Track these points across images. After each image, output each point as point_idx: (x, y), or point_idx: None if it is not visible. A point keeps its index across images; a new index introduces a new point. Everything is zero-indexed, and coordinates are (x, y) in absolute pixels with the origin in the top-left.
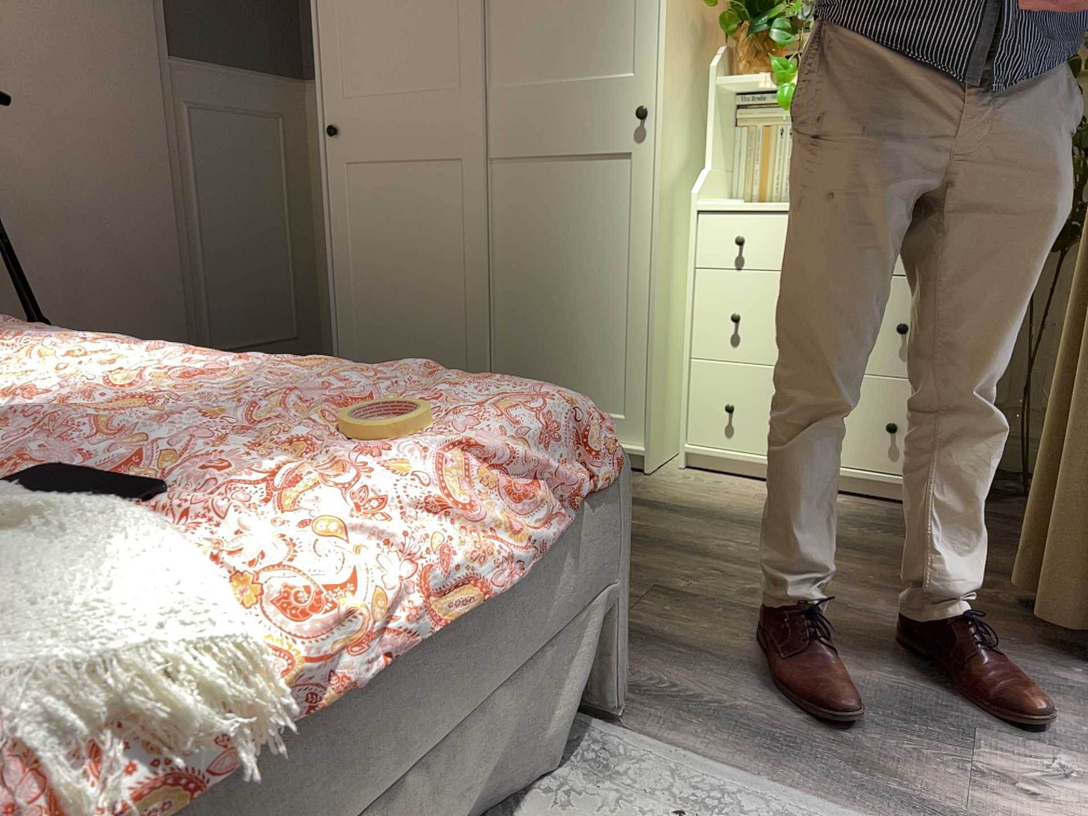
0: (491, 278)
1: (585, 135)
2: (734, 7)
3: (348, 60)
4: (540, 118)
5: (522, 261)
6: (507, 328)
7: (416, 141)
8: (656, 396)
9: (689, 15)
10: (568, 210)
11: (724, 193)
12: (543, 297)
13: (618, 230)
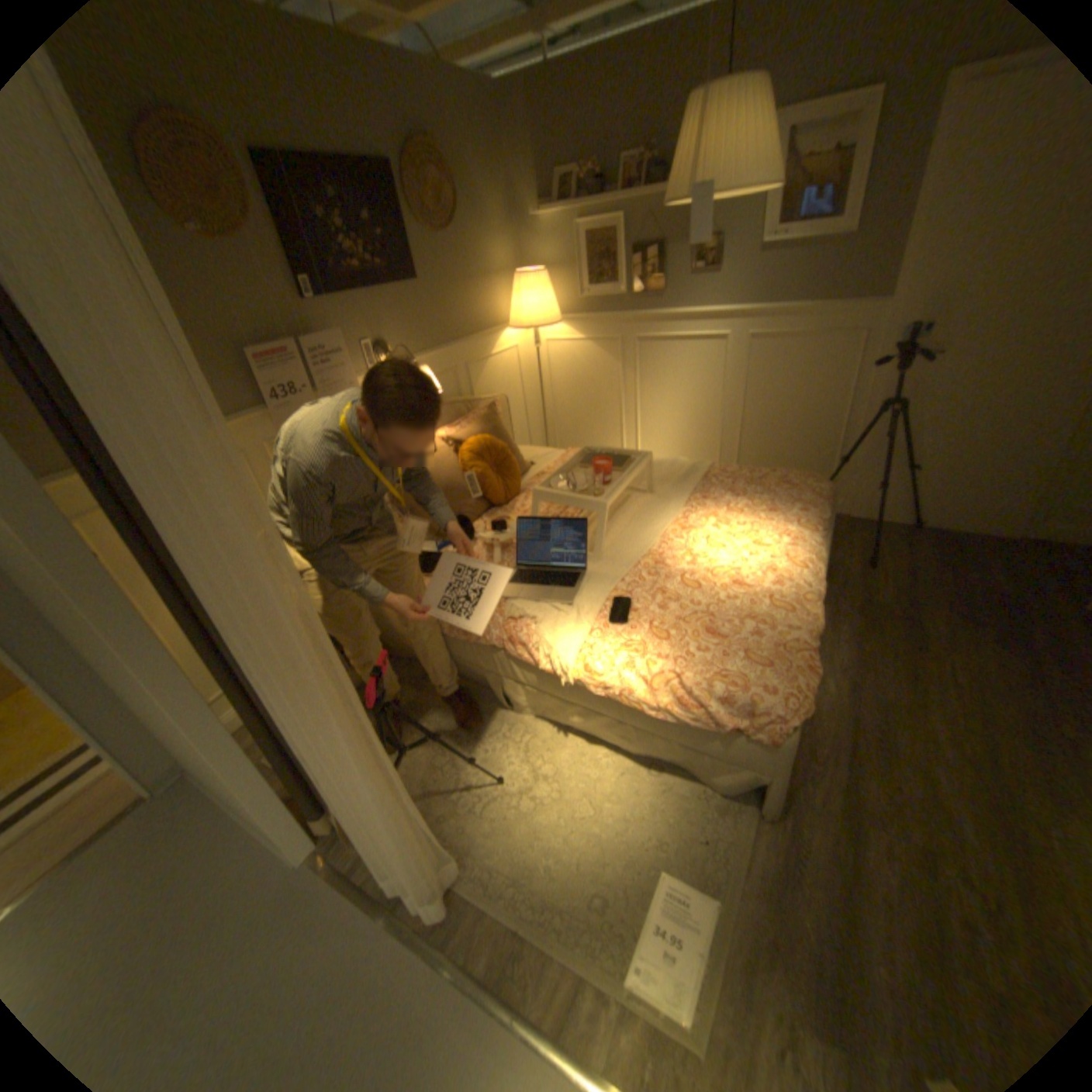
0: None
1: None
2: None
3: None
4: None
5: None
6: None
7: None
8: None
9: None
10: None
11: None
12: None
13: None
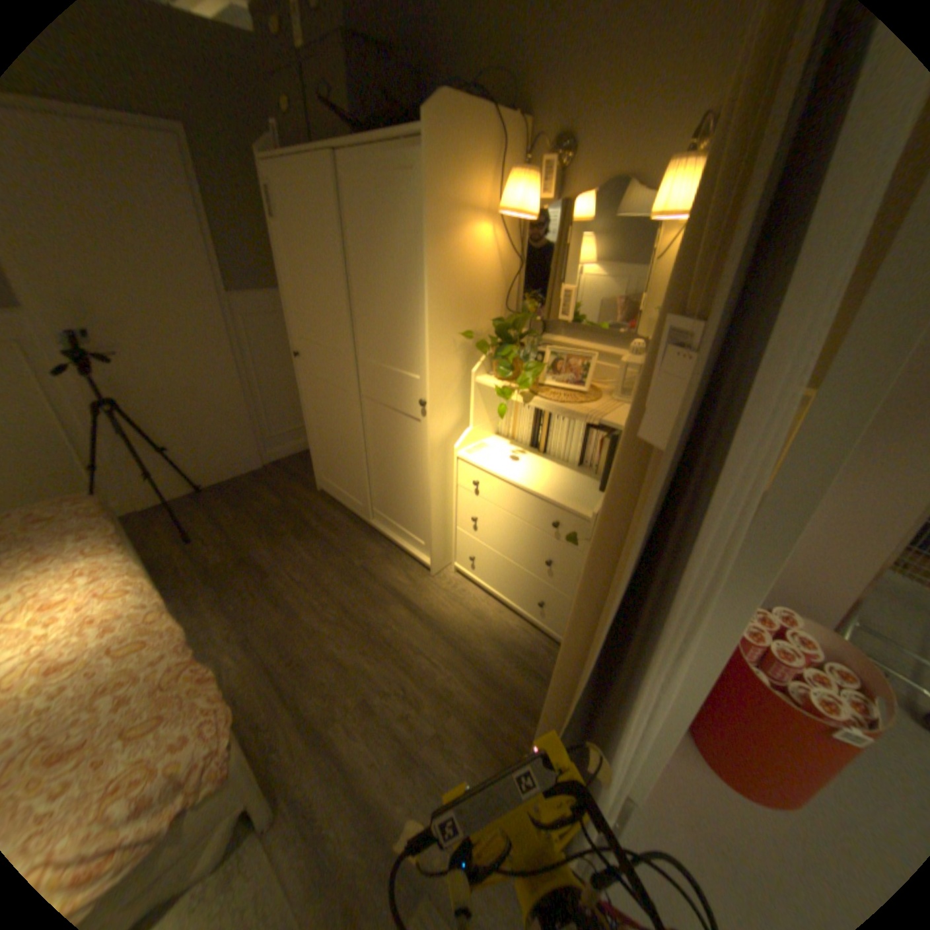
0: (367, 453)
1: (401, 400)
2: (487, 338)
3: (298, 316)
4: (381, 382)
5: (380, 451)
6: (377, 478)
7: (330, 373)
8: (436, 541)
9: (458, 339)
10: (397, 435)
11: (490, 431)
12: (389, 472)
13: (418, 455)
